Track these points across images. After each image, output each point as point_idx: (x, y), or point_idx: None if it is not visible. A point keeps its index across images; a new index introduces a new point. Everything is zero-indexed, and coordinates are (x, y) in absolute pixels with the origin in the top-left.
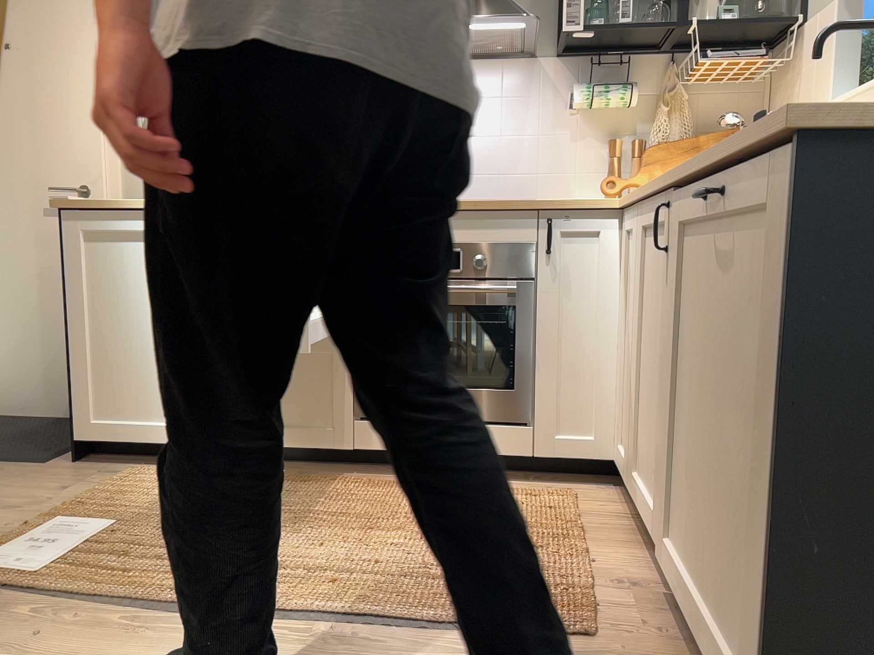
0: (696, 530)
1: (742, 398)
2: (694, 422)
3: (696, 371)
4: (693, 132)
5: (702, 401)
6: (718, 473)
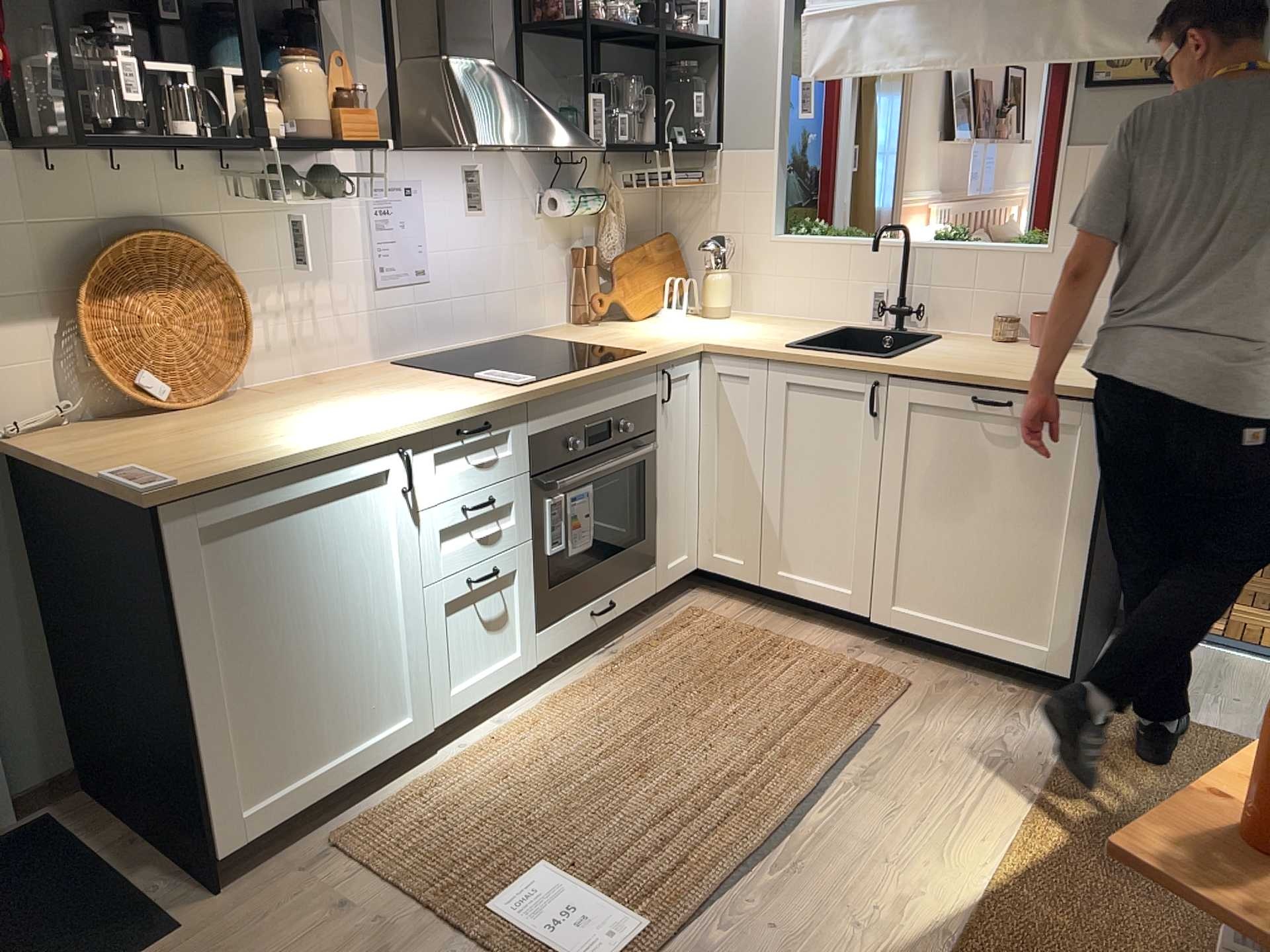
0: (937, 592)
1: (1015, 513)
2: (928, 527)
3: (931, 496)
4: (625, 233)
5: (944, 515)
6: (977, 554)
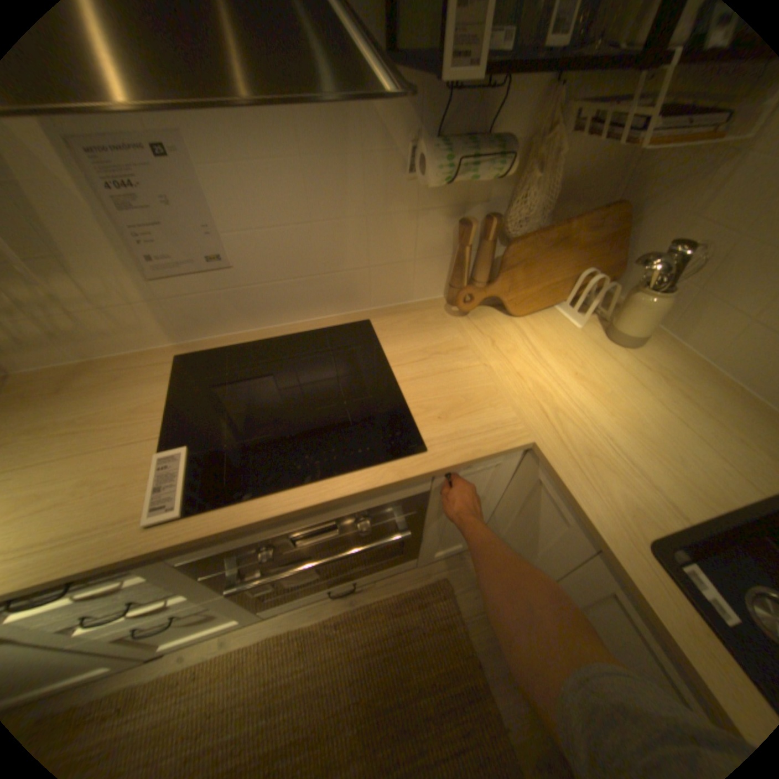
0: None
1: None
2: None
3: None
4: (558, 195)
5: None
6: None
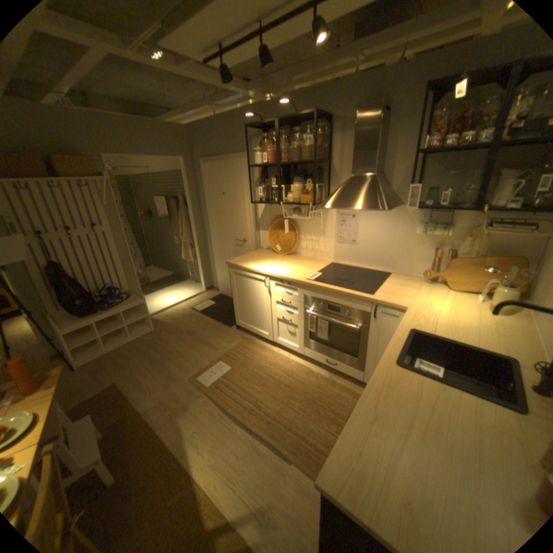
0: None
1: None
2: None
3: None
4: (489, 249)
5: None
6: None
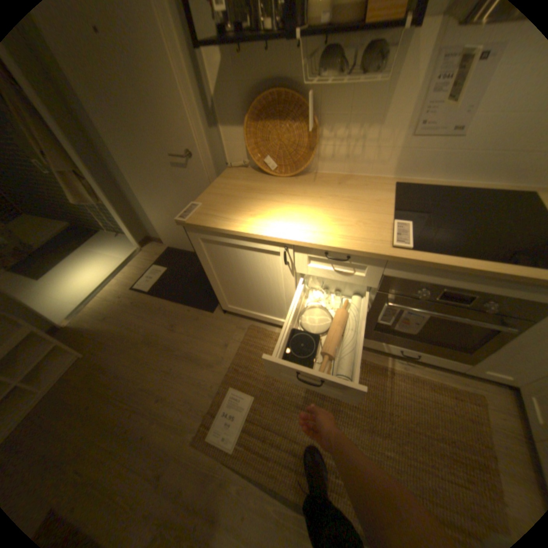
0: None
1: None
2: None
3: None
4: None
5: None
6: None
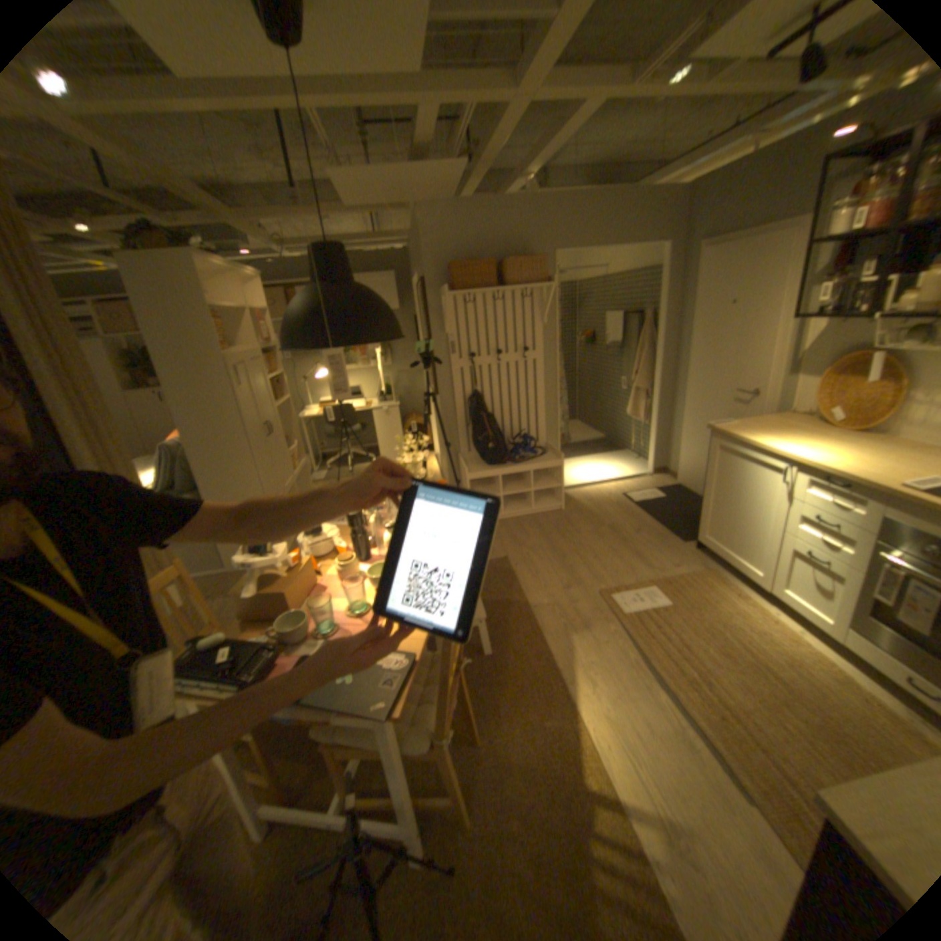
0: None
1: None
2: None
3: None
4: None
5: None
6: None
